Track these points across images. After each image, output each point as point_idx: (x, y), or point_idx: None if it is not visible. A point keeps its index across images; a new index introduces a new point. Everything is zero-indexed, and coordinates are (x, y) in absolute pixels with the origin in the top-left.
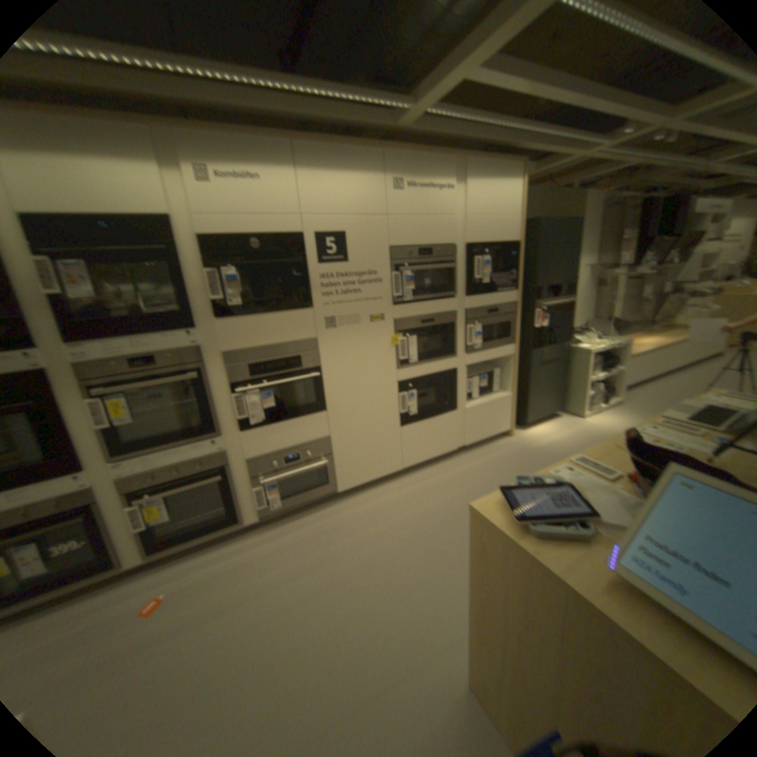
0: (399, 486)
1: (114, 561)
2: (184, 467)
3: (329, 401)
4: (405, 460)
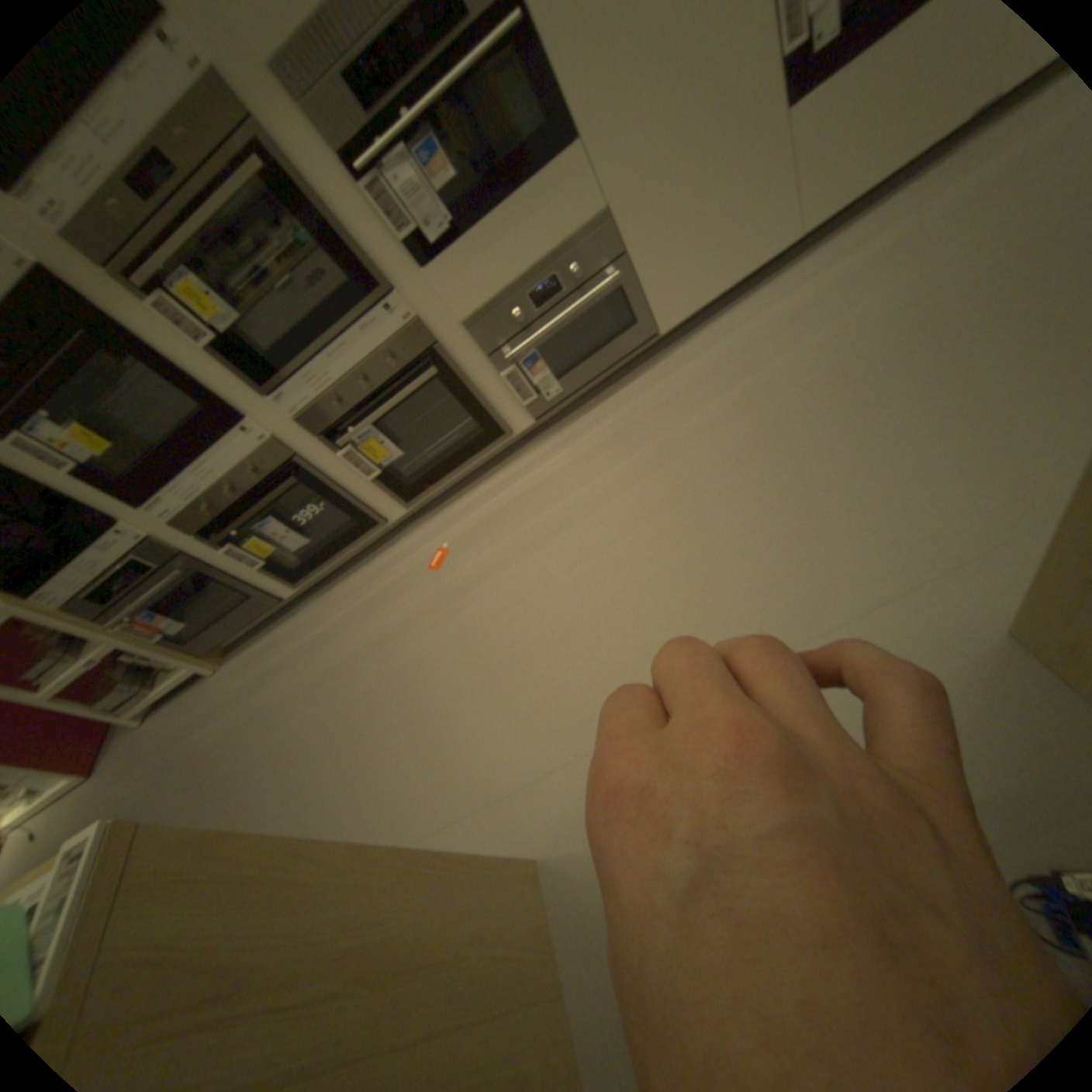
0: (804, 278)
1: (380, 515)
2: (378, 368)
3: (585, 103)
4: (814, 209)
